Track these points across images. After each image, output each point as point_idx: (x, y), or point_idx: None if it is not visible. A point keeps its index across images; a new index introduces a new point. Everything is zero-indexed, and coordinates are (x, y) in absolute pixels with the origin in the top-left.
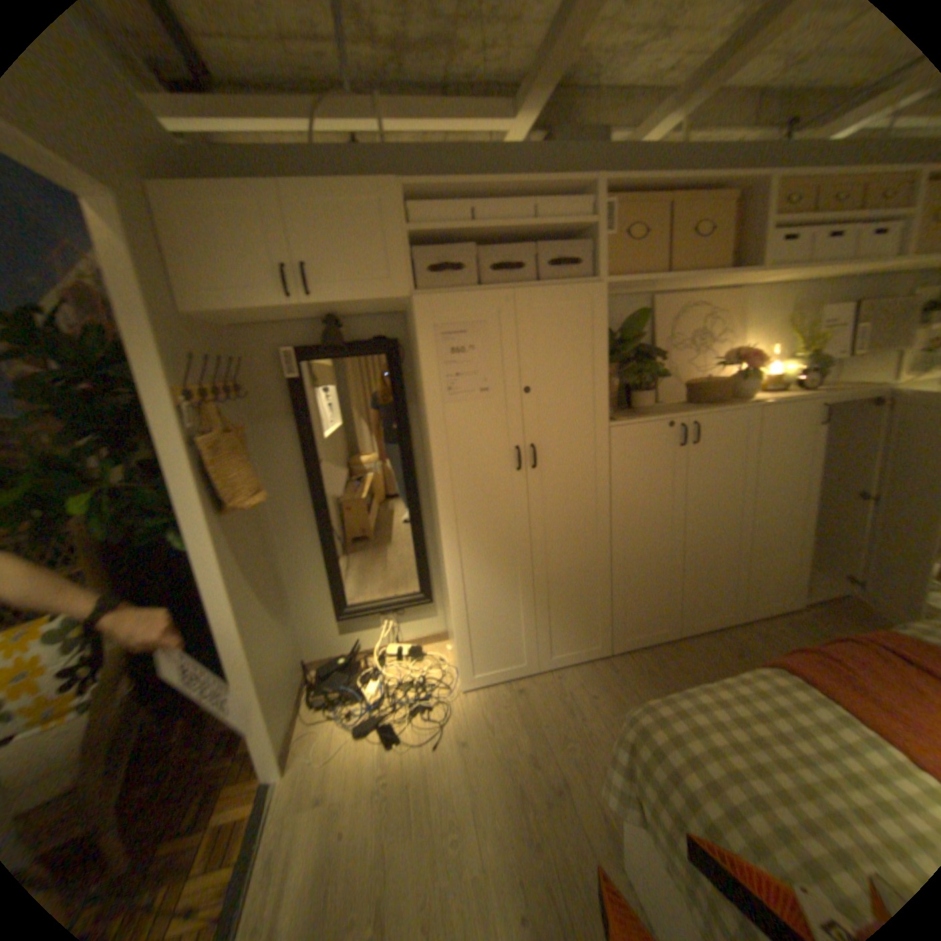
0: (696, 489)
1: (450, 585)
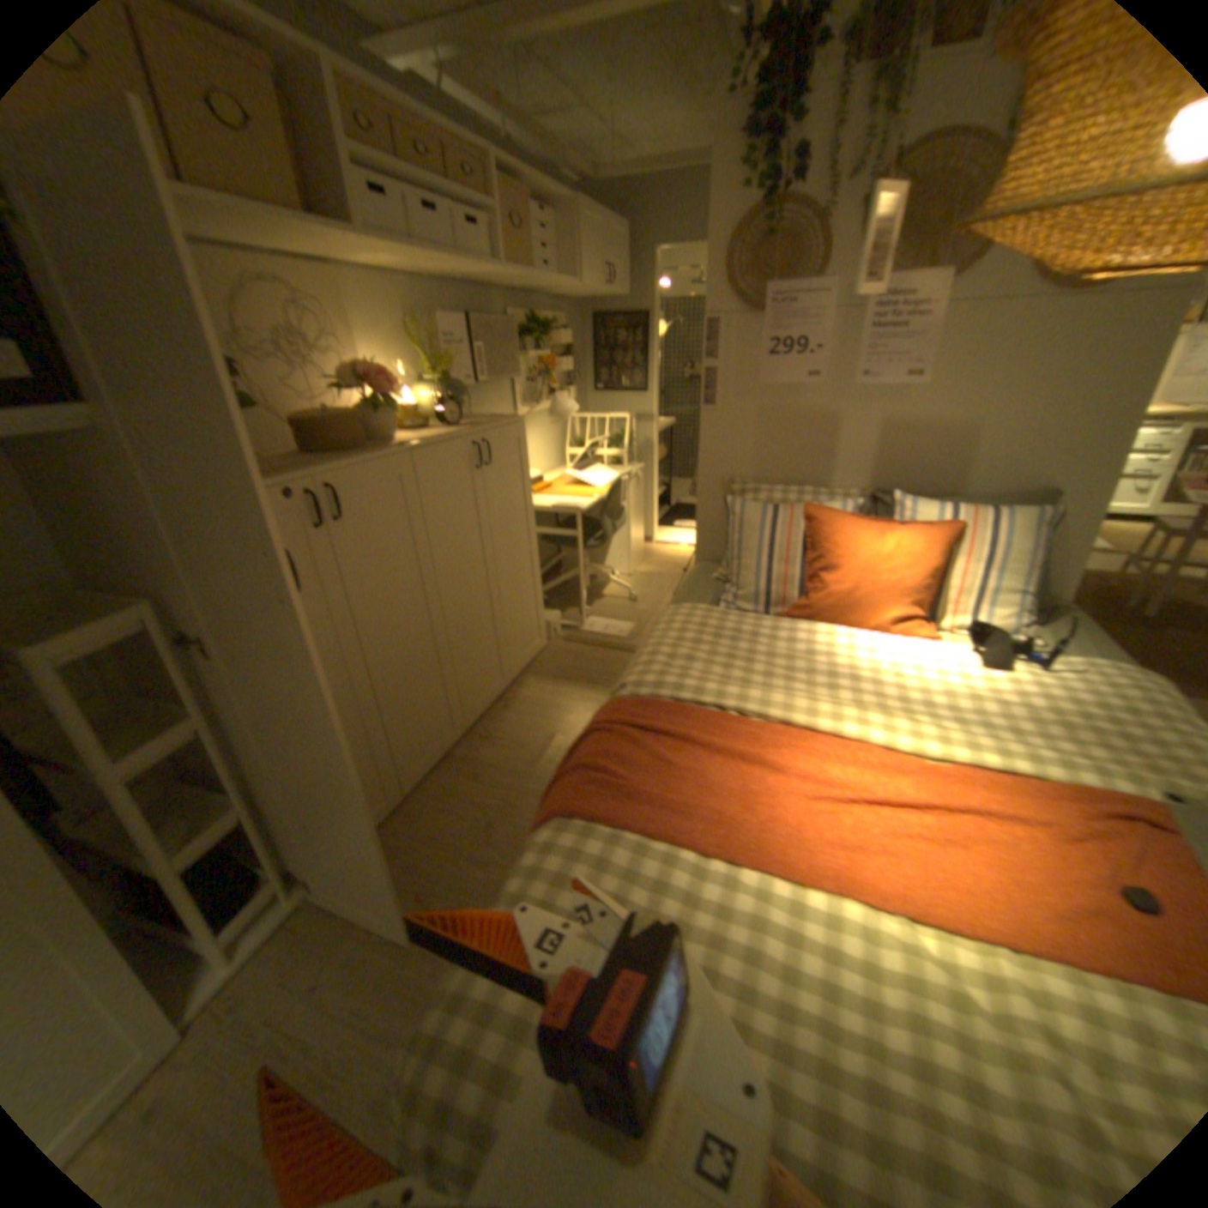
0: (361, 586)
1: None
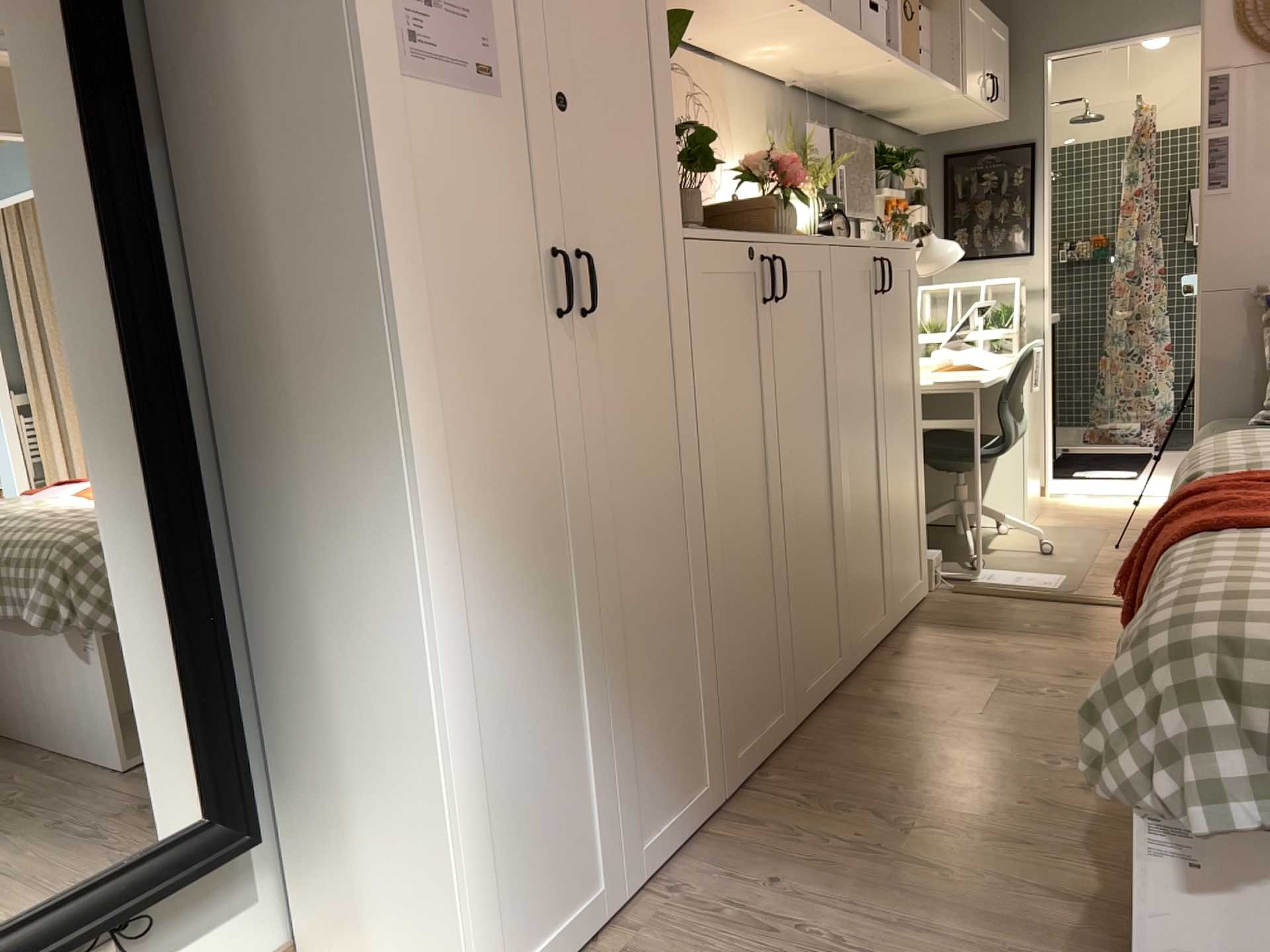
0: (782, 390)
1: (425, 679)
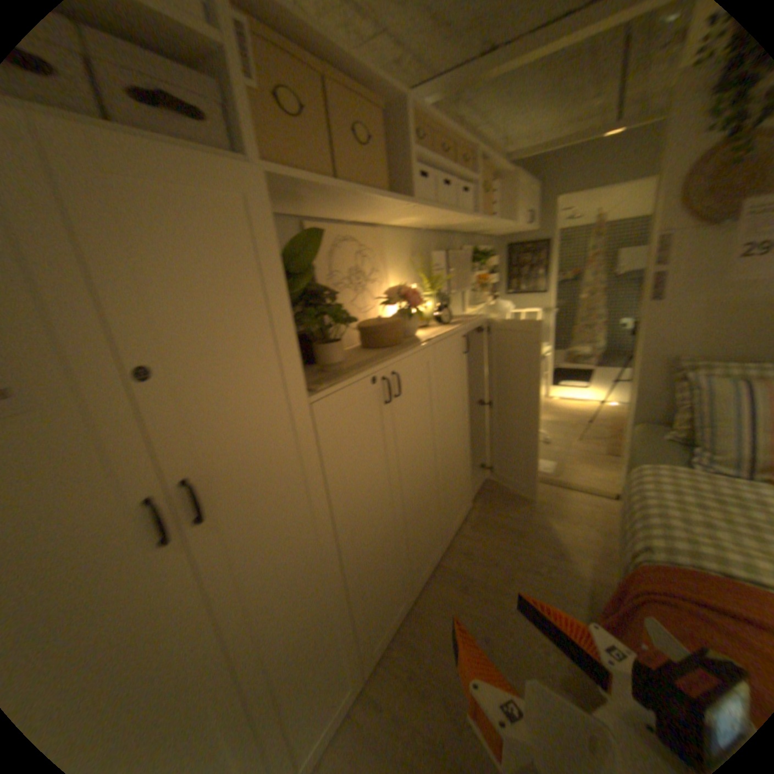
0: (404, 443)
1: None
